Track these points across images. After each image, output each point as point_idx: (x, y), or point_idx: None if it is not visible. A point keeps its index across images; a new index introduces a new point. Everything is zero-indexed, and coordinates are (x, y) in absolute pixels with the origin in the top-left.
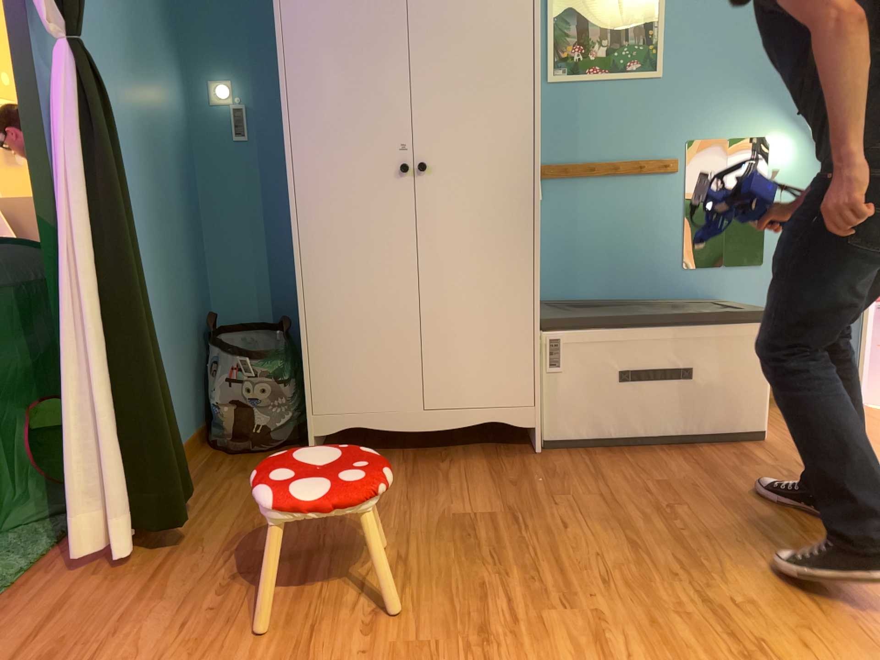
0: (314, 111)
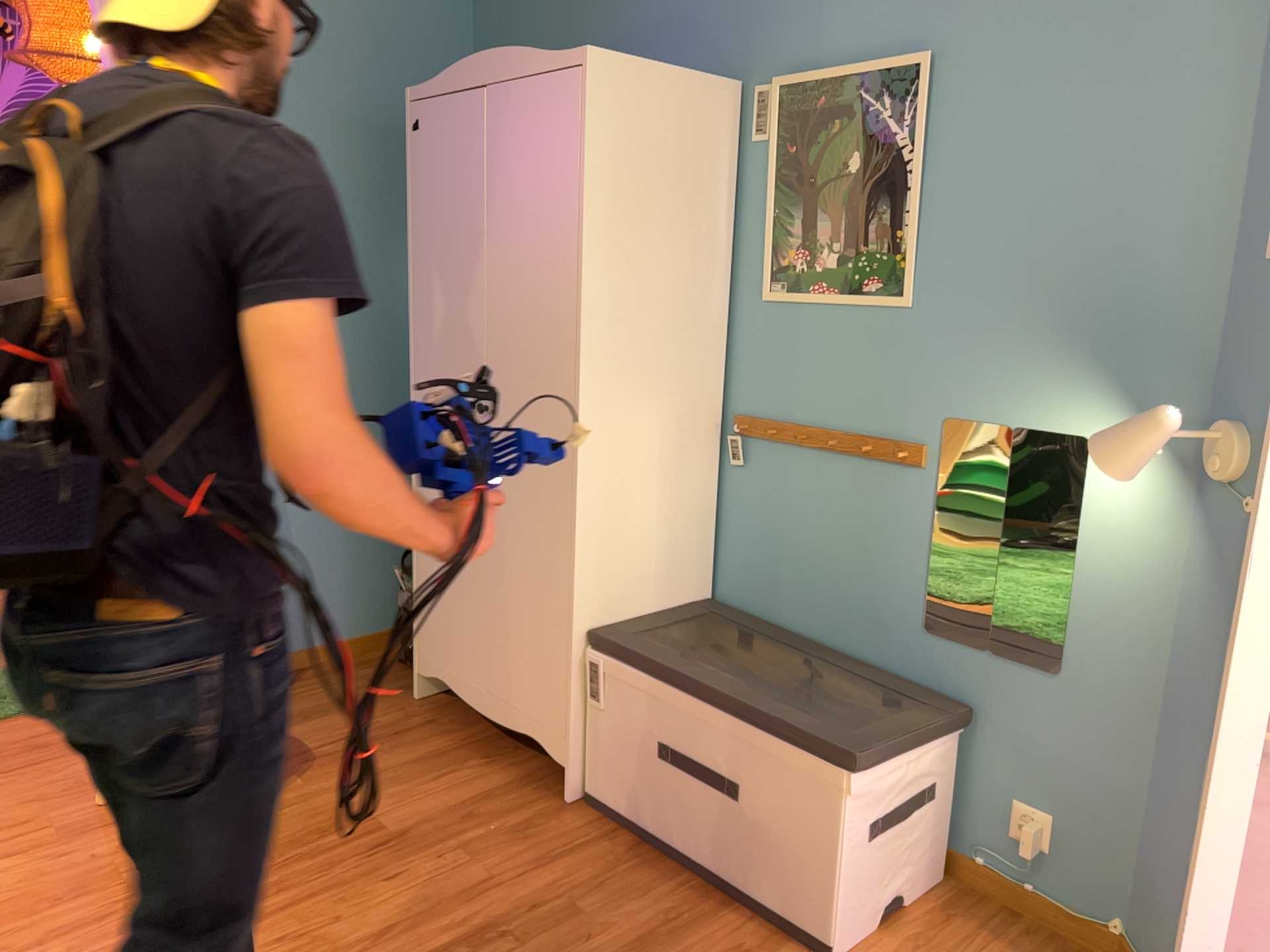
0: (427, 331)
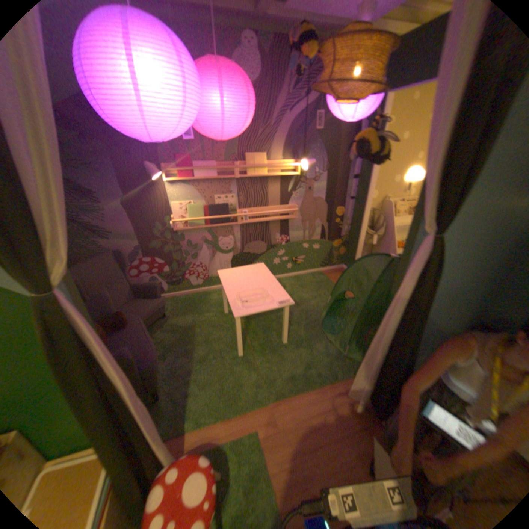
0: None
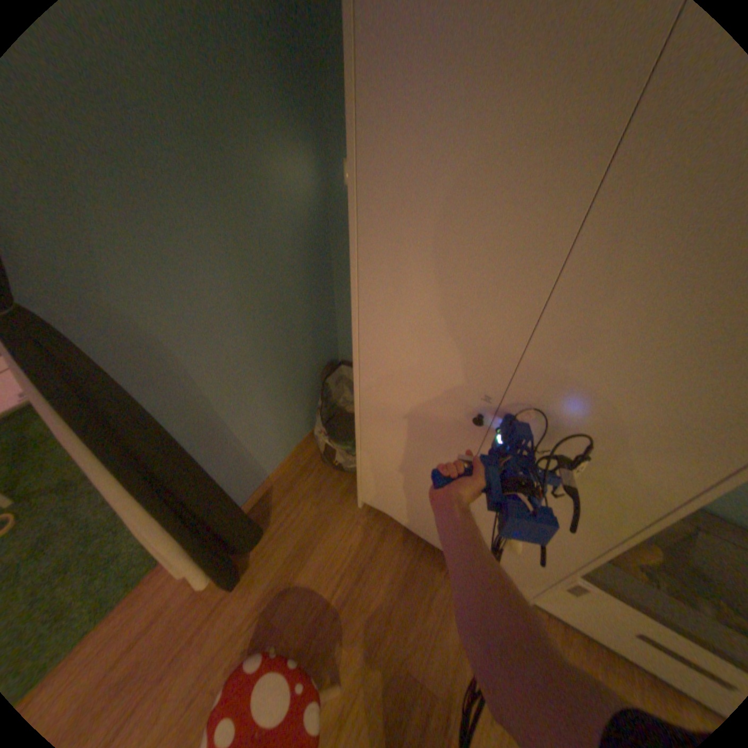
0: (393, 317)
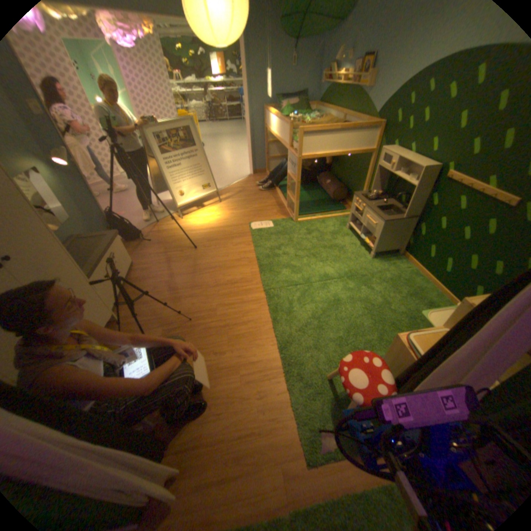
0: None
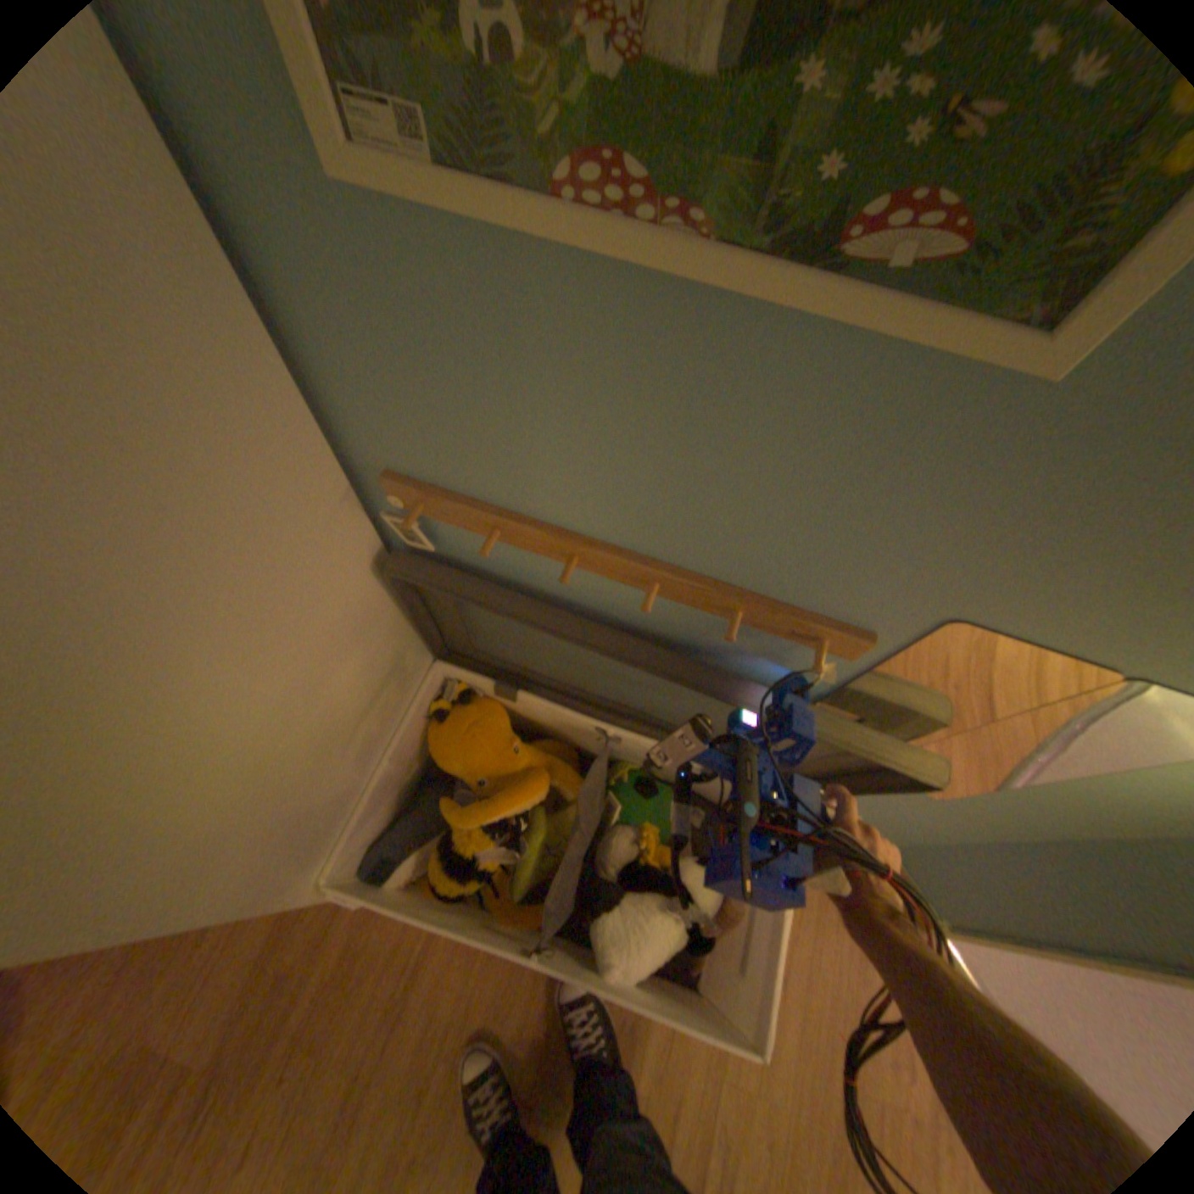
0: None
